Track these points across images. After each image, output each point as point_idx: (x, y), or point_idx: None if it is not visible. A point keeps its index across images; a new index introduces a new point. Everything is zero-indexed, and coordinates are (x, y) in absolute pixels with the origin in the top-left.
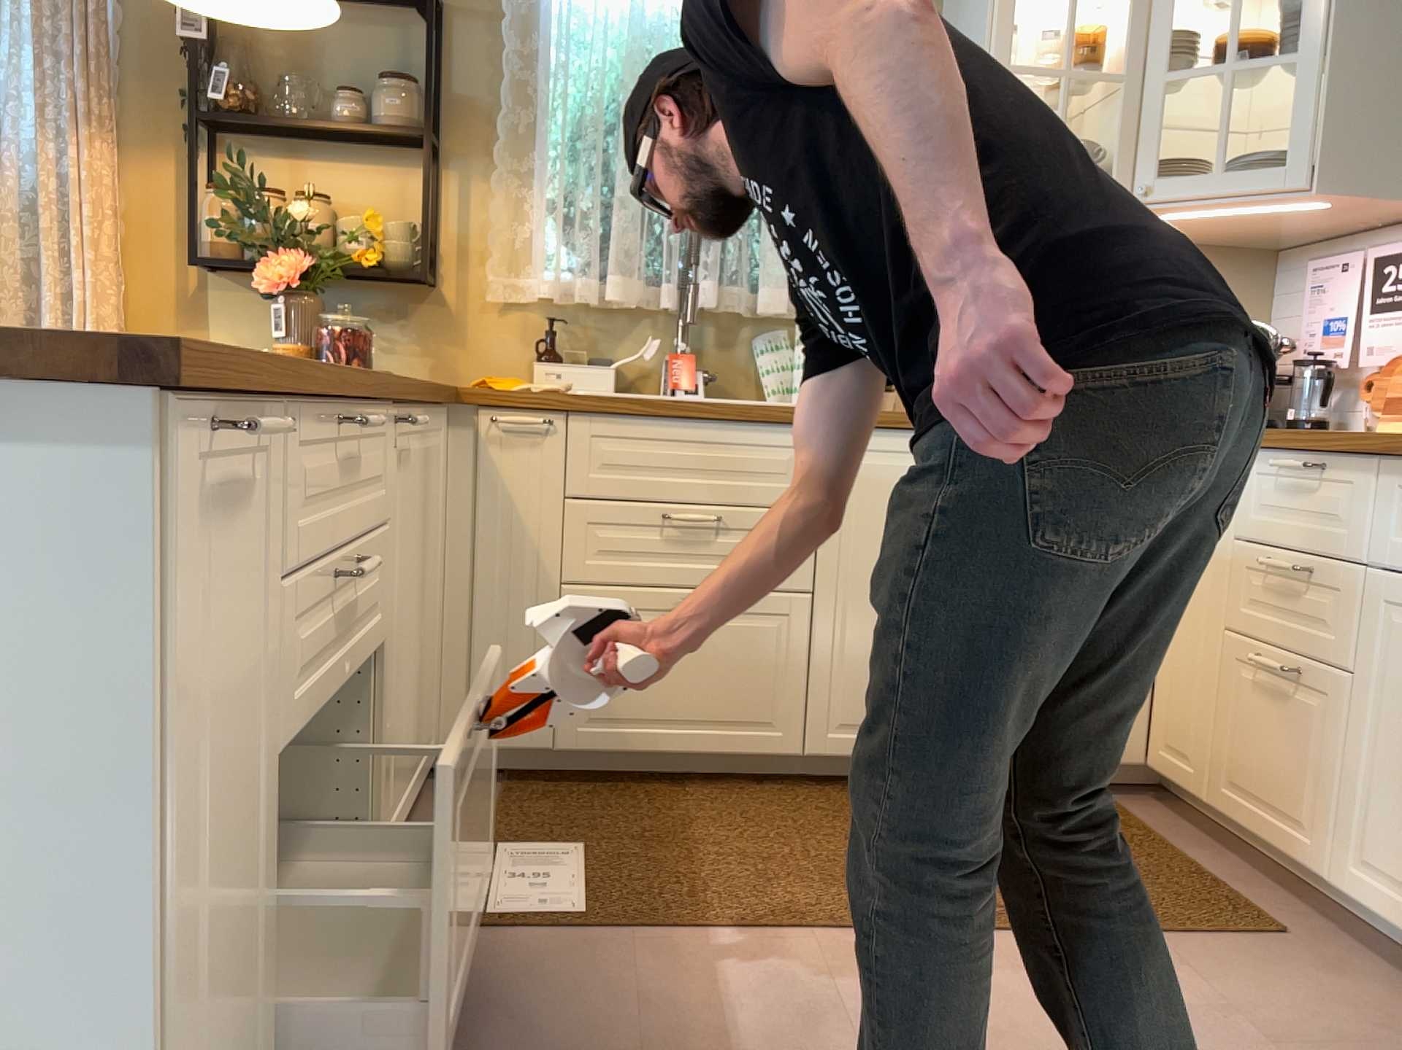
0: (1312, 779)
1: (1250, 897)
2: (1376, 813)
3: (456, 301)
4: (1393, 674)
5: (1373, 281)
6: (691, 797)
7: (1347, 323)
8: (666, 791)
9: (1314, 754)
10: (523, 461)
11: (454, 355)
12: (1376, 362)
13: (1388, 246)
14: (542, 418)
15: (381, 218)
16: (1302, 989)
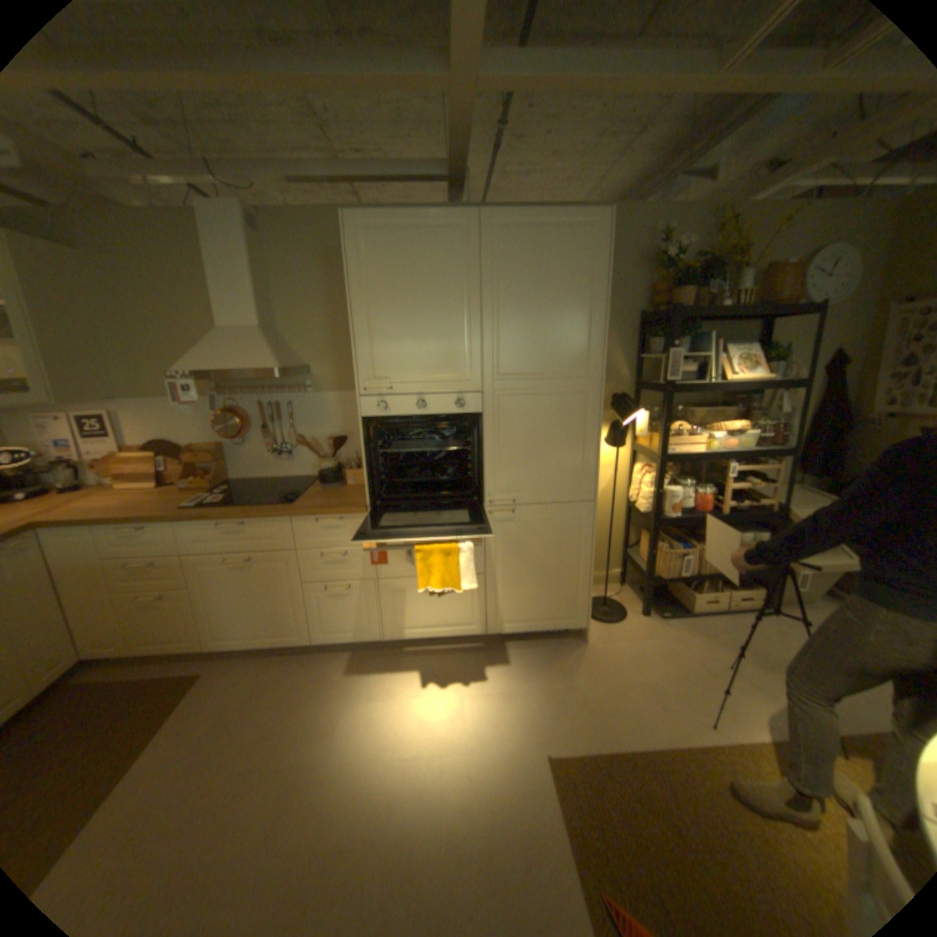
0: (179, 627)
1: (170, 675)
2: (211, 626)
3: None
4: (201, 585)
5: (74, 427)
6: None
7: (66, 444)
8: None
9: (177, 620)
10: None
11: None
12: (89, 459)
13: (77, 414)
14: None
15: None
16: (221, 689)
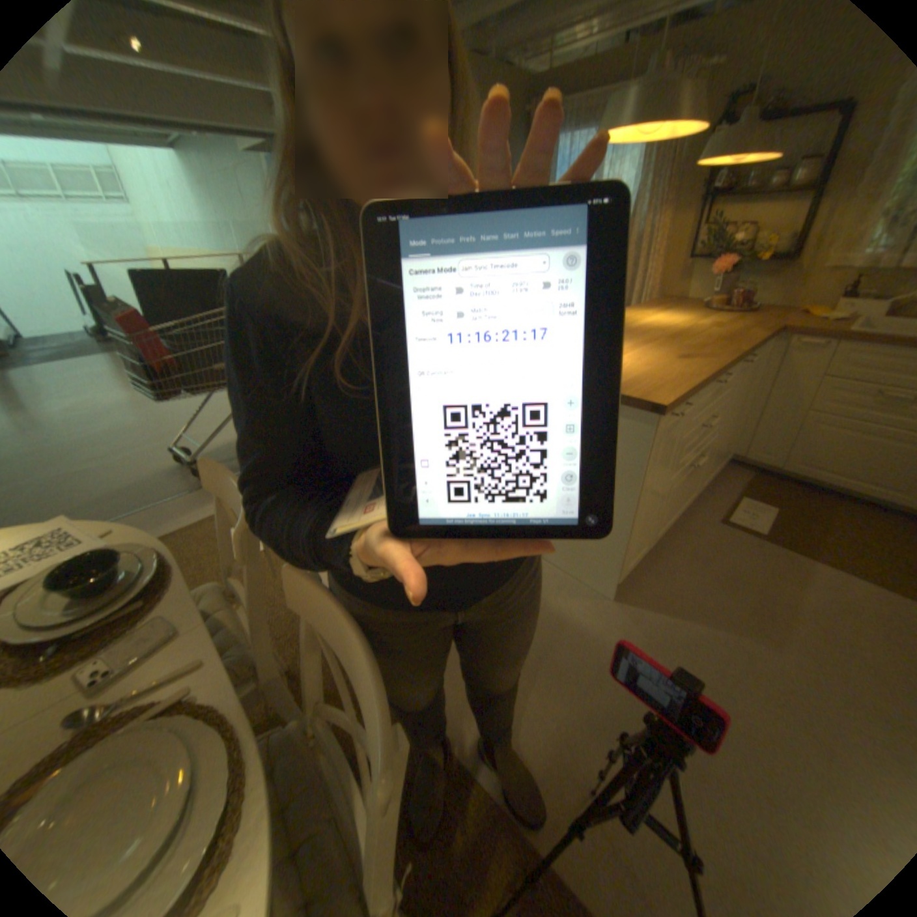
0: None
1: None
2: None
3: (805, 266)
4: None
5: None
6: (843, 506)
7: None
8: (831, 499)
9: None
10: (809, 358)
11: (795, 291)
12: None
13: None
14: (826, 340)
15: (778, 228)
16: None
